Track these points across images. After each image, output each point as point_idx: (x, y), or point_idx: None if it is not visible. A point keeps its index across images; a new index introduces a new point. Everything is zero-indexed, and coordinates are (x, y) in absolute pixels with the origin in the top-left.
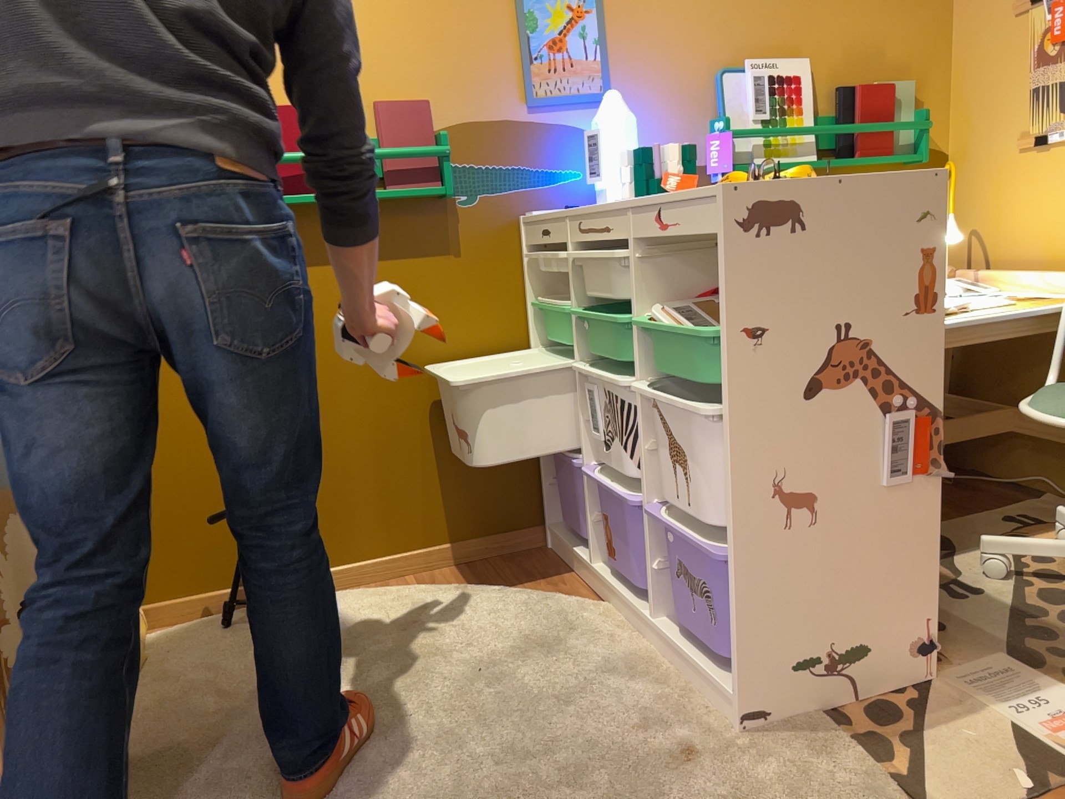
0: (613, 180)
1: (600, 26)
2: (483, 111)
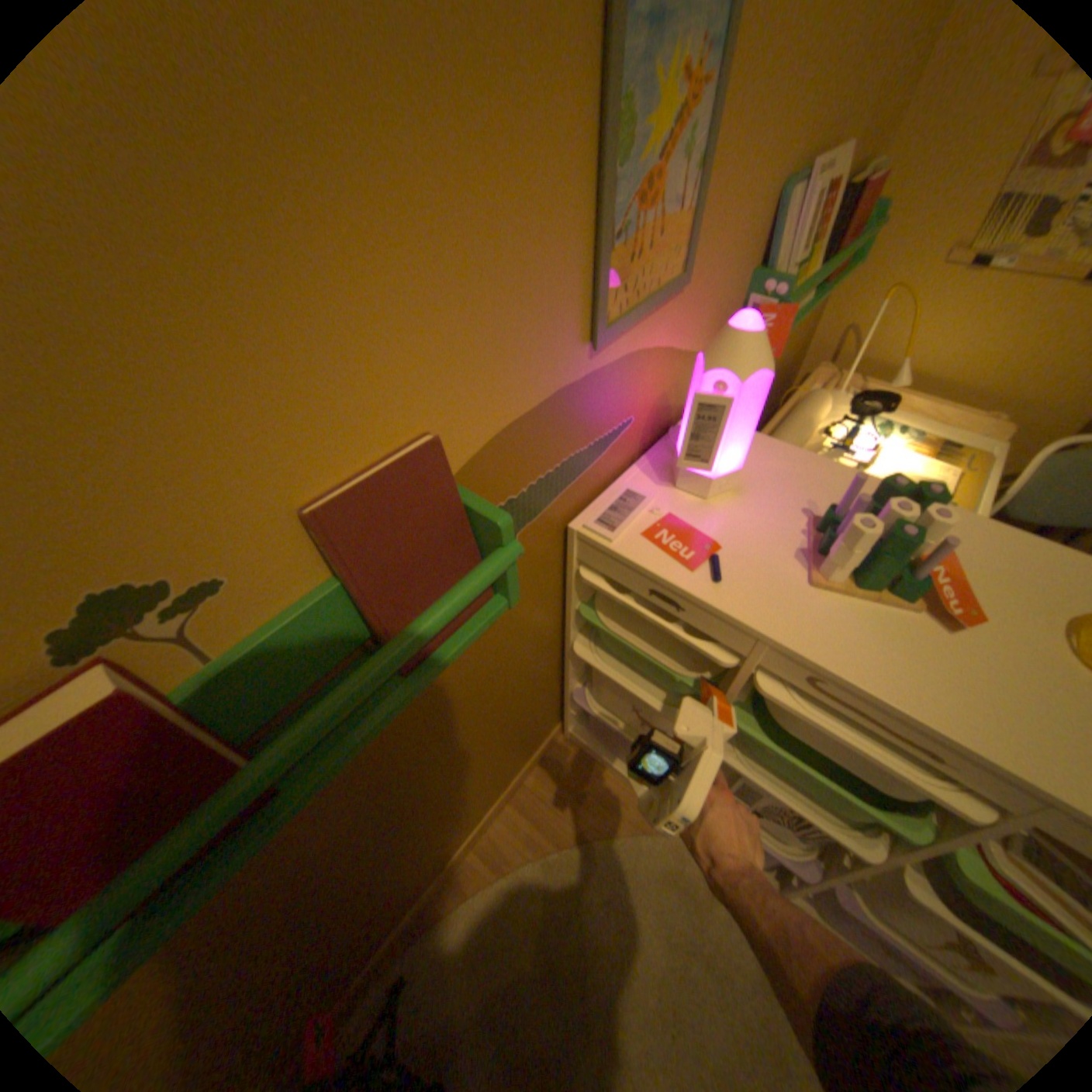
0: (724, 462)
1: (721, 112)
2: (530, 388)
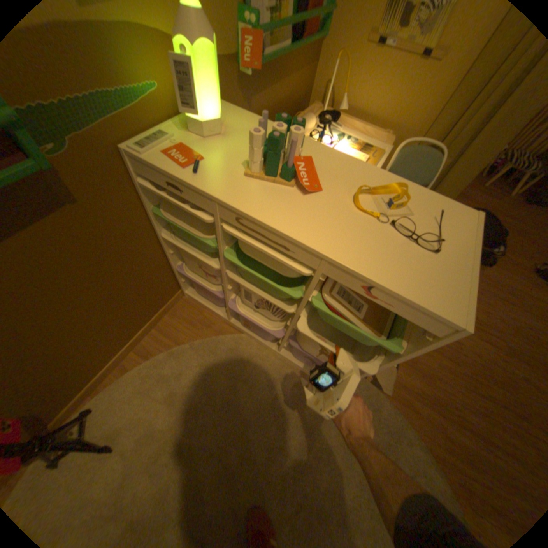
0: (206, 112)
1: None
2: None
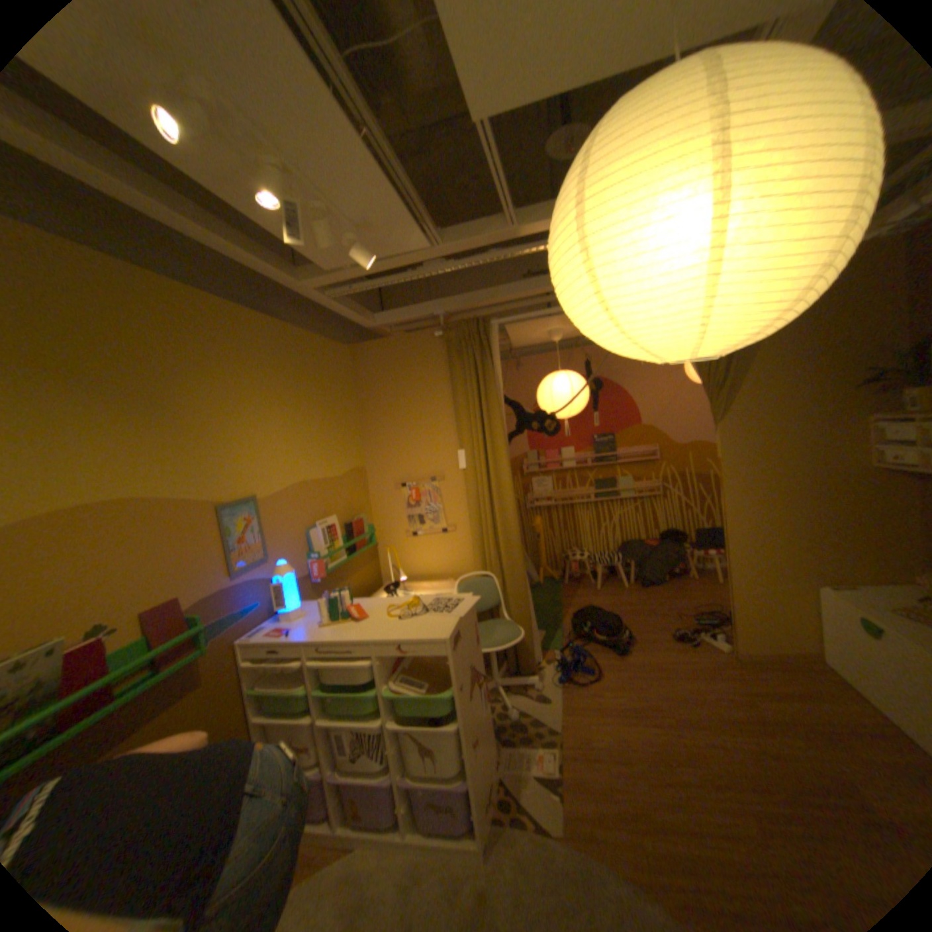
0: (291, 606)
1: (260, 524)
2: (207, 590)
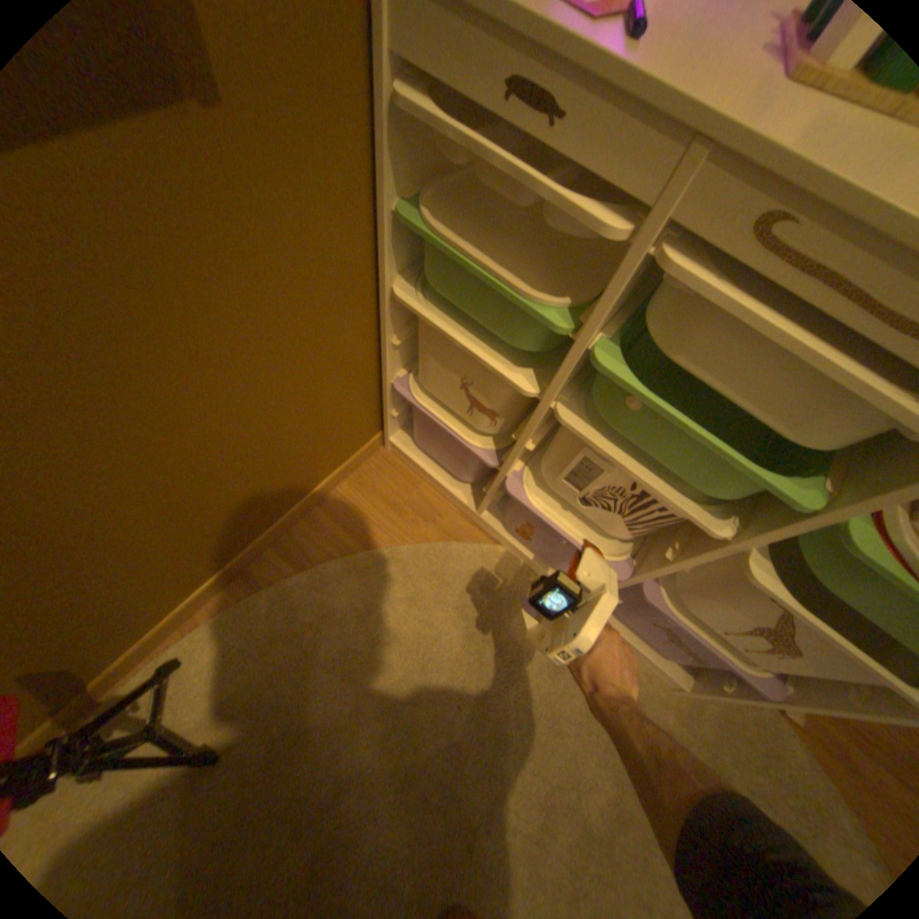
0: None
1: None
2: None
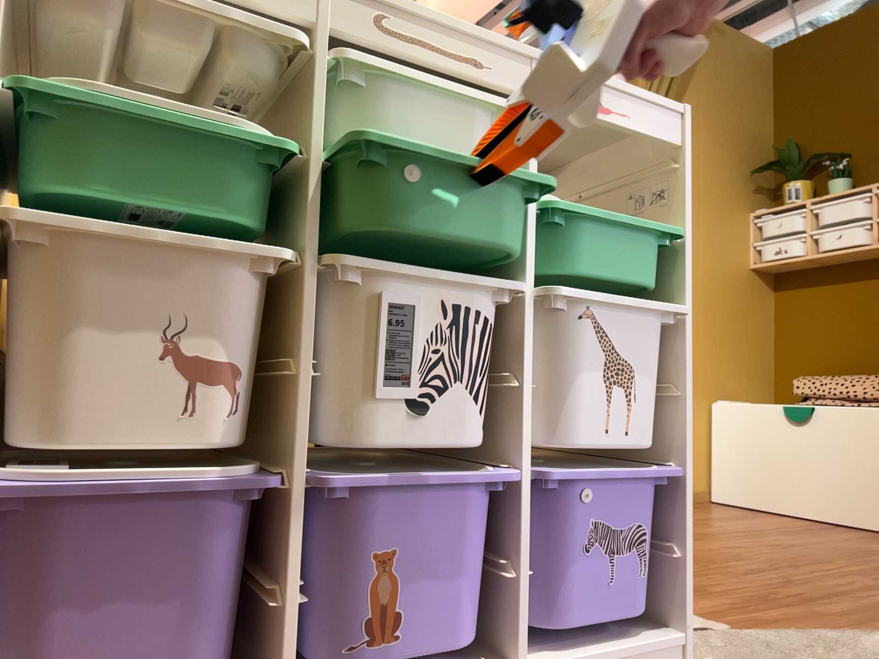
0: None
1: None
2: None
